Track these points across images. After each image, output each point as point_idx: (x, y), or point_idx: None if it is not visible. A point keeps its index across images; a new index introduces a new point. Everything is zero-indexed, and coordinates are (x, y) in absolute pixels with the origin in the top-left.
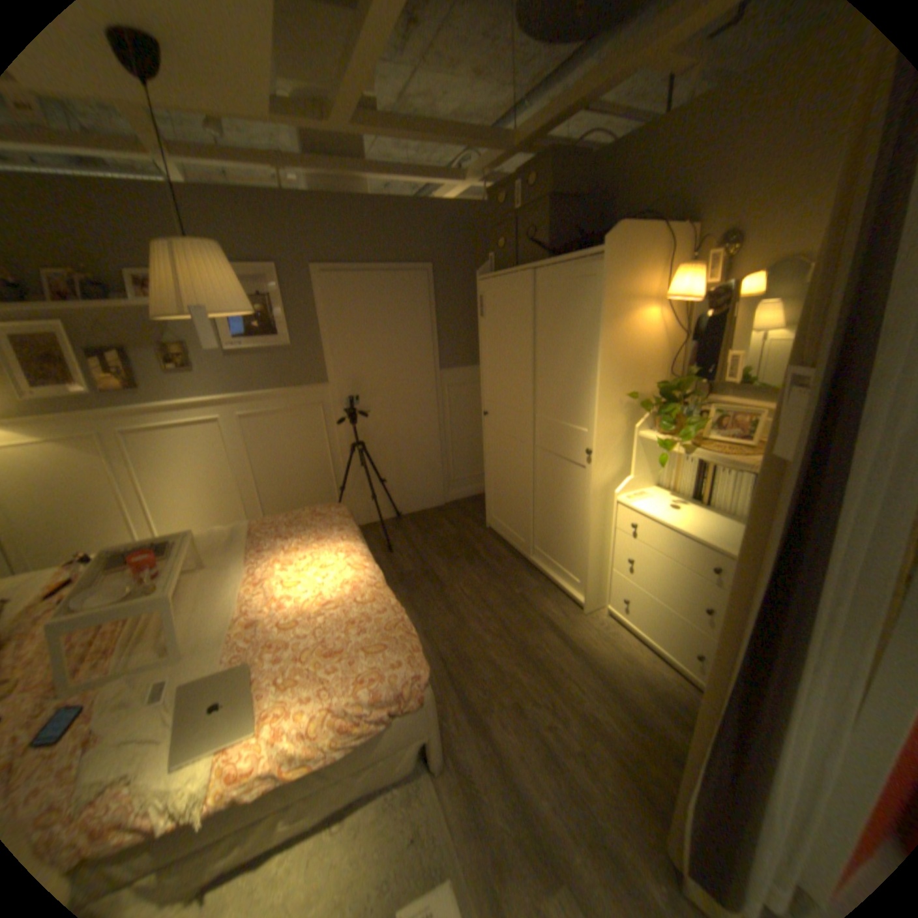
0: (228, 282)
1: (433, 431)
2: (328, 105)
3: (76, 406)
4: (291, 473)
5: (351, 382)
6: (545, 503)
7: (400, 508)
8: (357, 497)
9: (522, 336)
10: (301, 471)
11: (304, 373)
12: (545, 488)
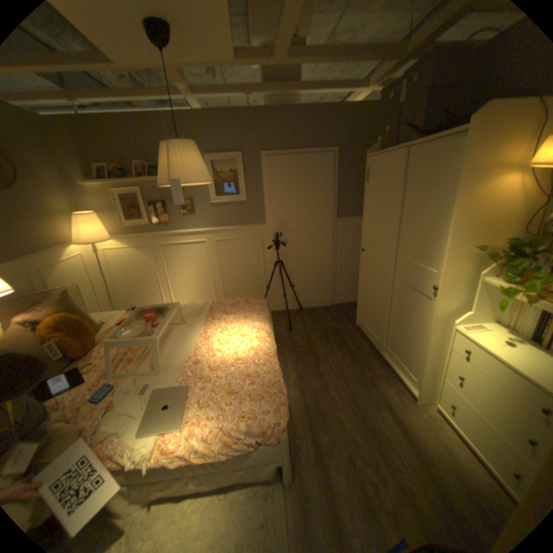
0: (197, 163)
1: (328, 257)
2: (274, 47)
3: (143, 230)
4: (241, 275)
5: (279, 224)
6: (398, 318)
7: (302, 303)
8: (276, 293)
9: (394, 197)
10: (246, 274)
11: (252, 217)
12: (399, 308)
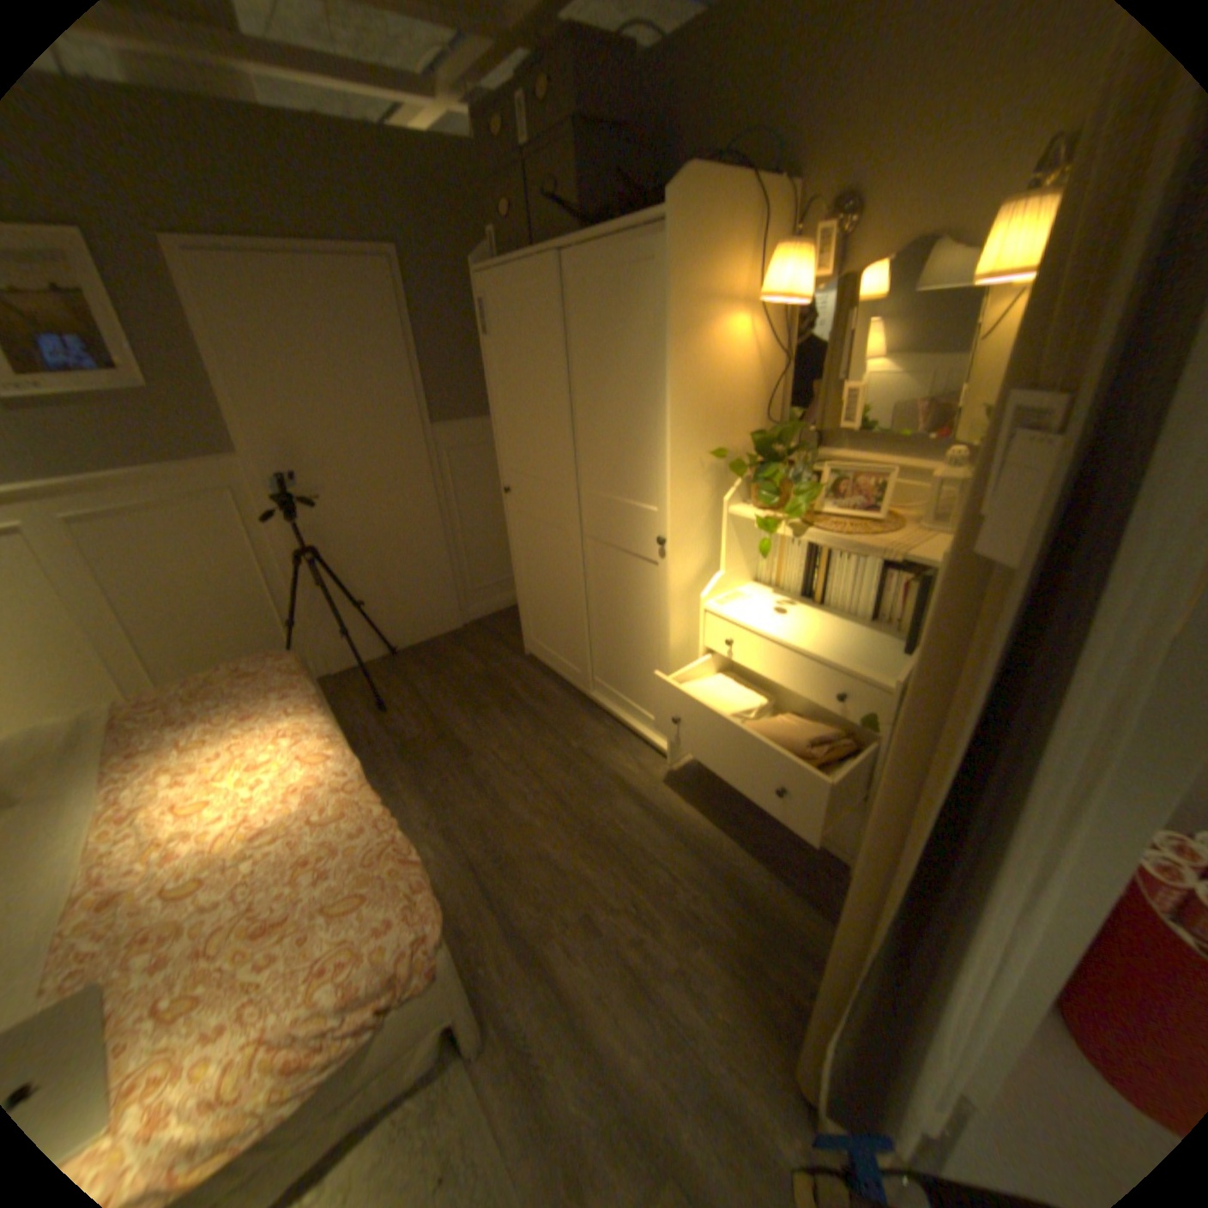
0: None
1: (432, 519)
2: None
3: None
4: (193, 606)
5: (278, 448)
6: (604, 616)
7: (393, 639)
8: (318, 630)
9: (549, 365)
10: (211, 601)
11: (185, 435)
12: (603, 596)
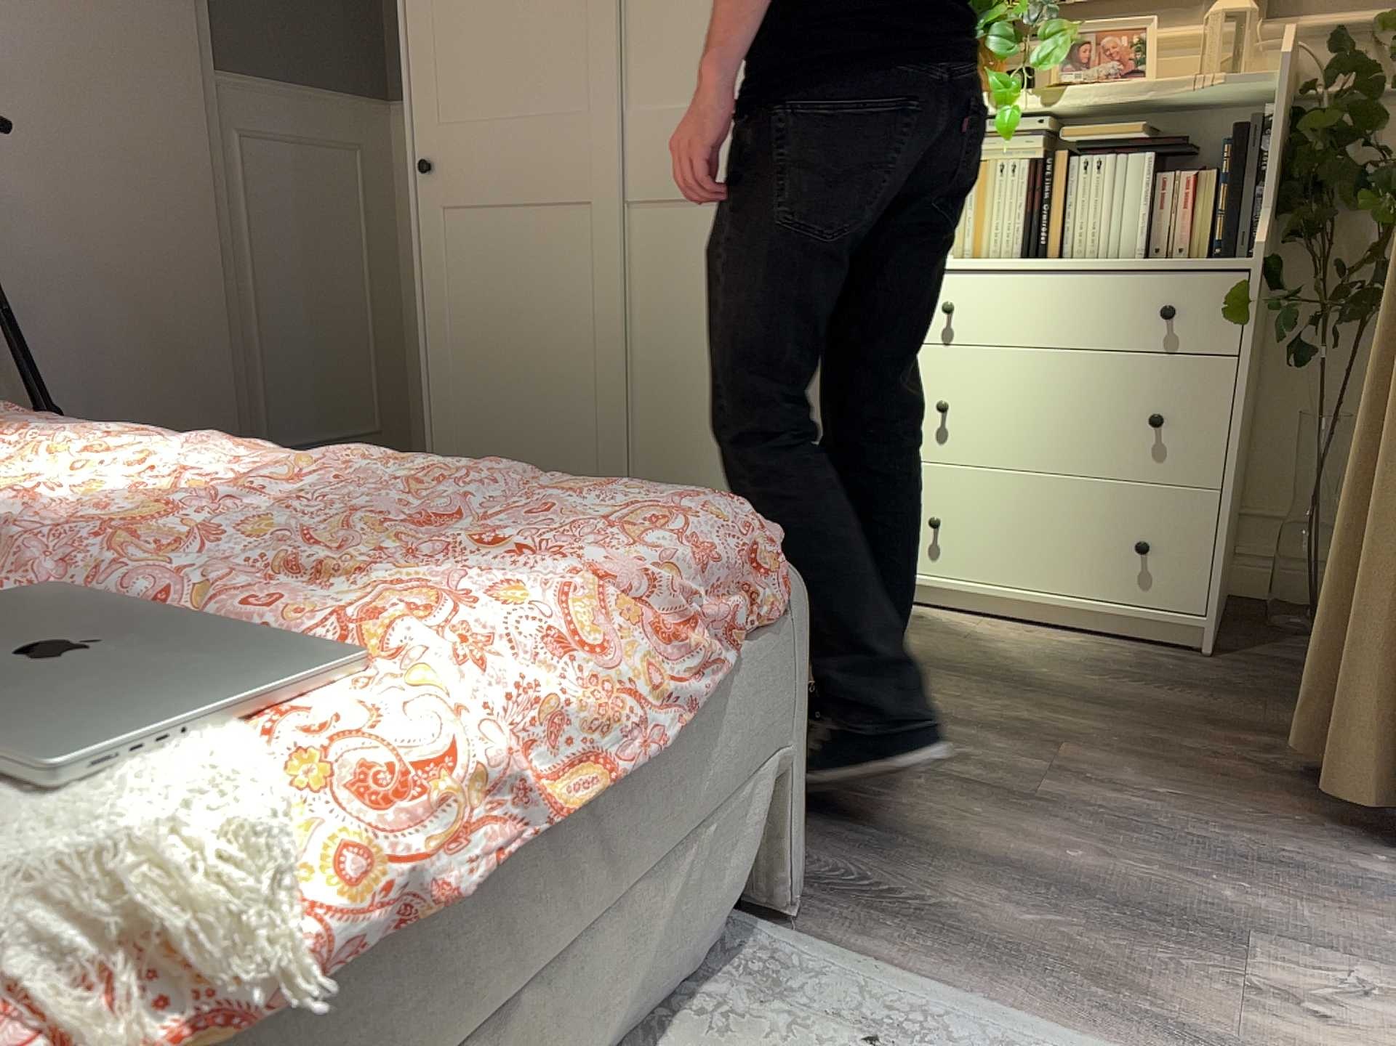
0: None
1: (209, 264)
2: None
3: None
4: None
5: None
6: (668, 357)
7: None
8: None
9: None
10: None
11: None
12: (668, 313)
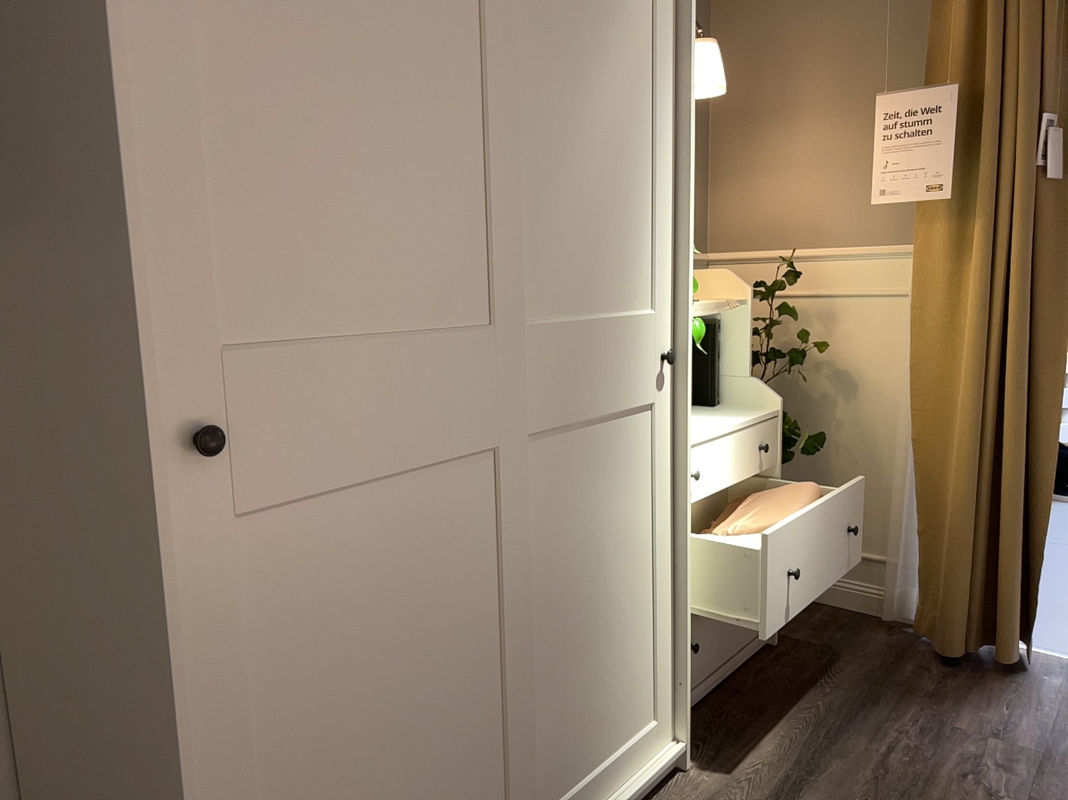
0: None
1: None
2: None
3: None
4: None
5: None
6: (558, 610)
7: None
8: None
9: (472, 8)
10: None
11: None
12: (557, 558)
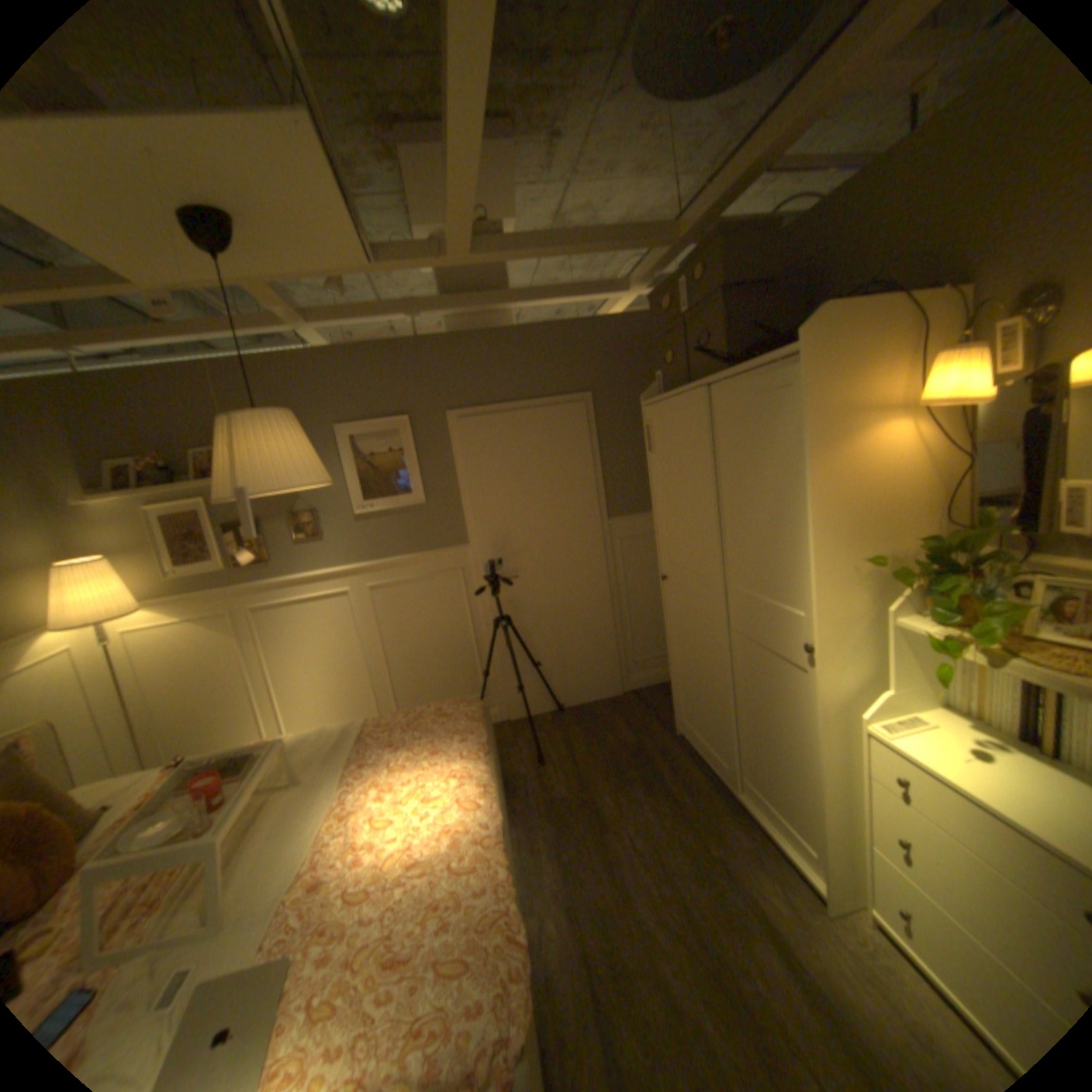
0: (293, 452)
1: (602, 597)
2: (444, 238)
3: (211, 582)
4: (427, 653)
5: (495, 541)
6: (753, 715)
7: (562, 698)
8: (505, 683)
9: (700, 475)
10: (438, 651)
11: (441, 534)
12: (751, 693)
